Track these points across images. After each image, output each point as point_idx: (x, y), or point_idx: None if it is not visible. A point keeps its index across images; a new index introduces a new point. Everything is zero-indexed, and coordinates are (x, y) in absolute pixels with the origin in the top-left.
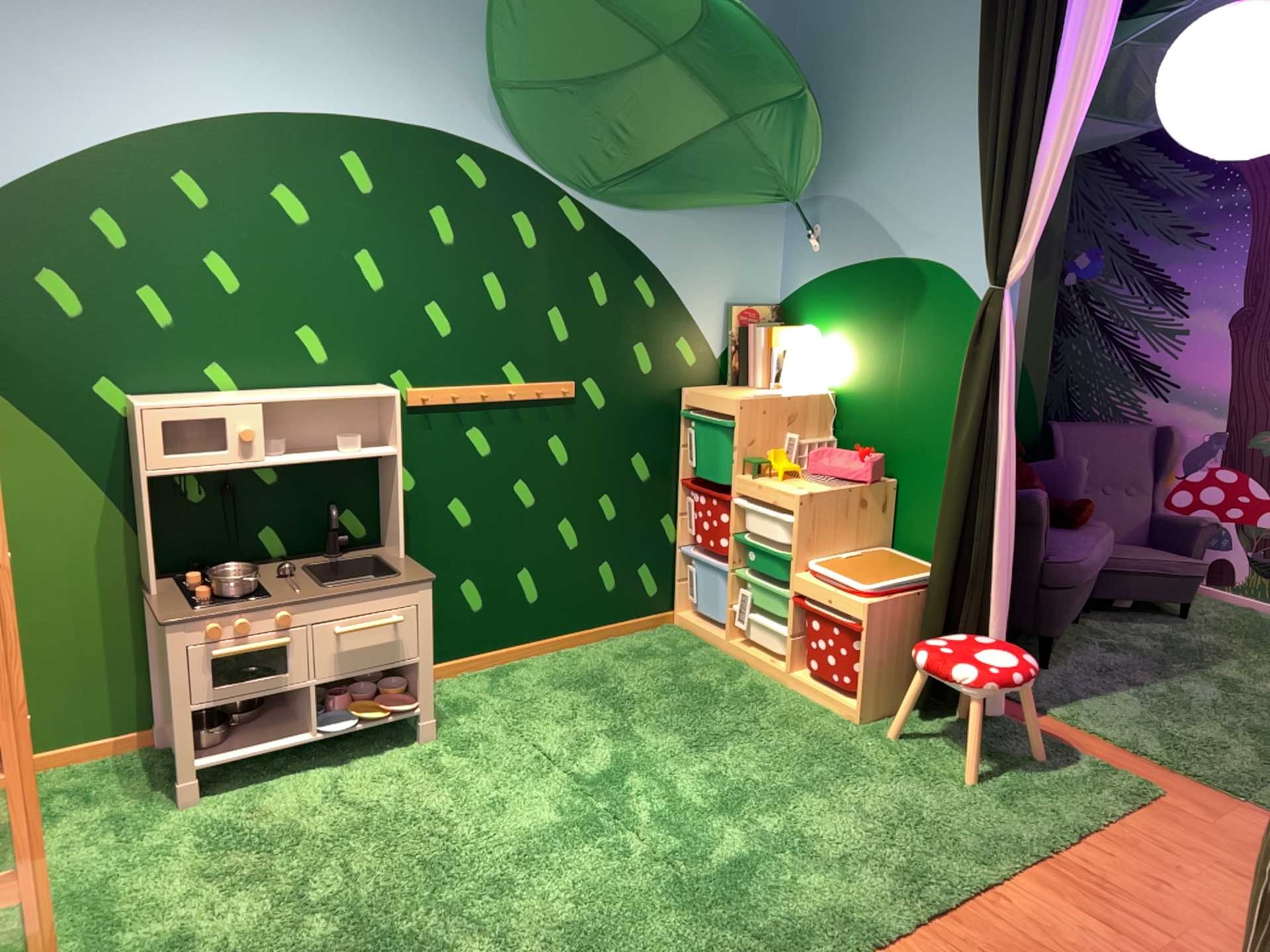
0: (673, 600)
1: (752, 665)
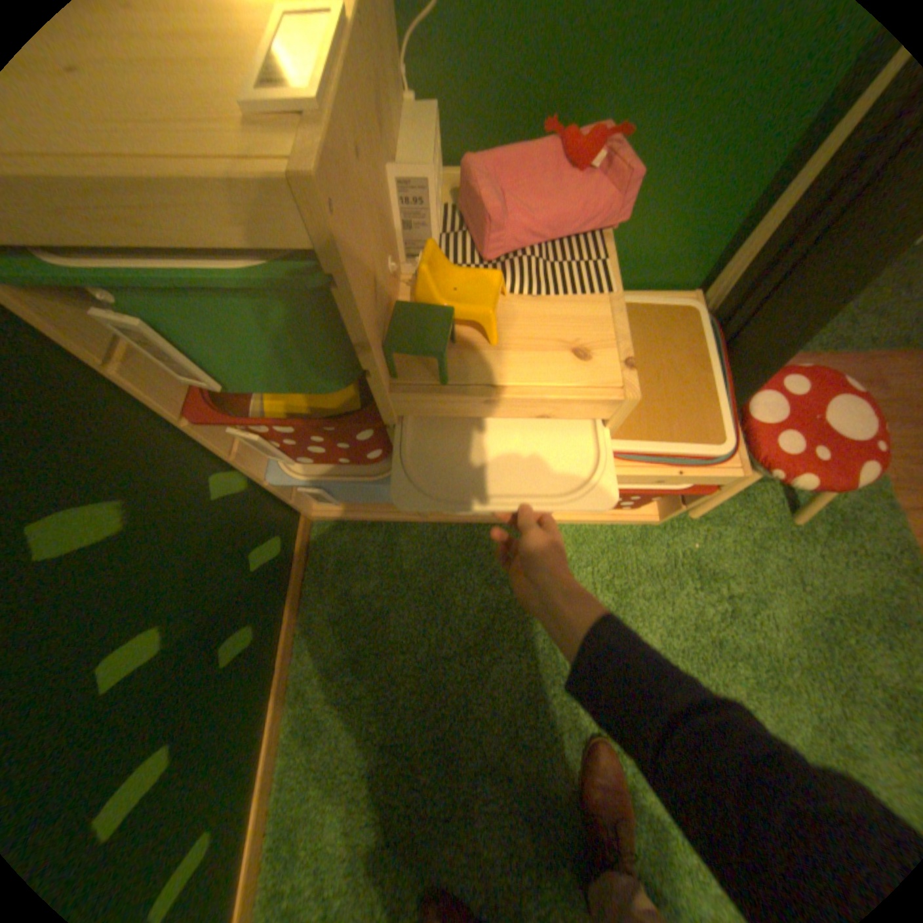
0: (294, 511)
1: (475, 521)
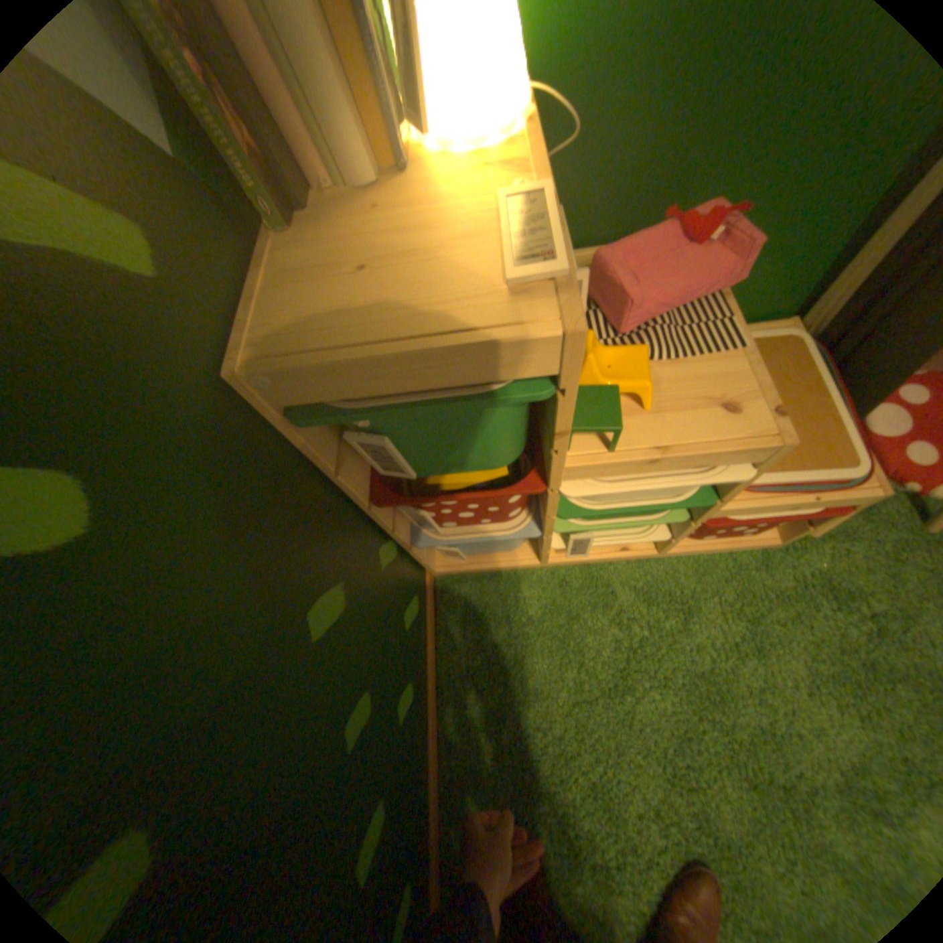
0: (423, 569)
1: (591, 561)
